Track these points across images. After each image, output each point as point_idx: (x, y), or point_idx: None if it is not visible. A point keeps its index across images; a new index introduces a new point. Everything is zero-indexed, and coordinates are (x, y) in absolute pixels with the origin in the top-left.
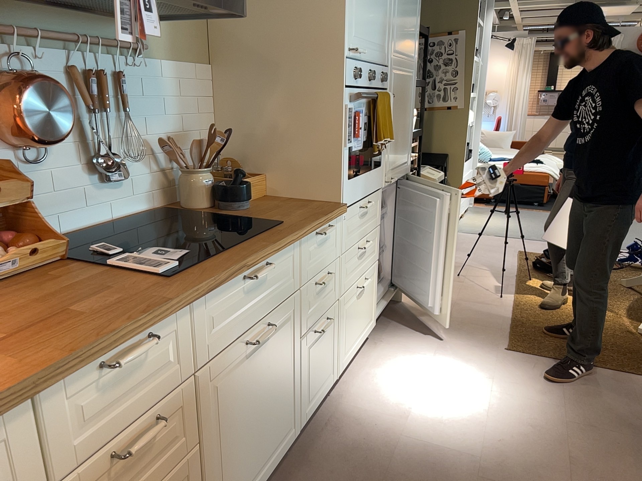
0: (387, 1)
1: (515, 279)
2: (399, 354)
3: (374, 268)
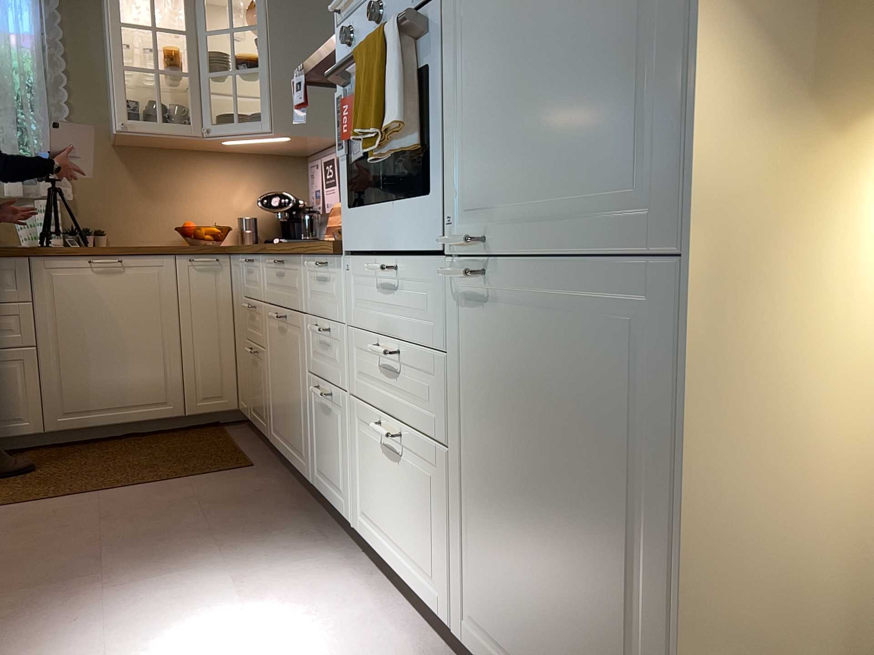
0: None
1: None
2: None
3: (435, 454)
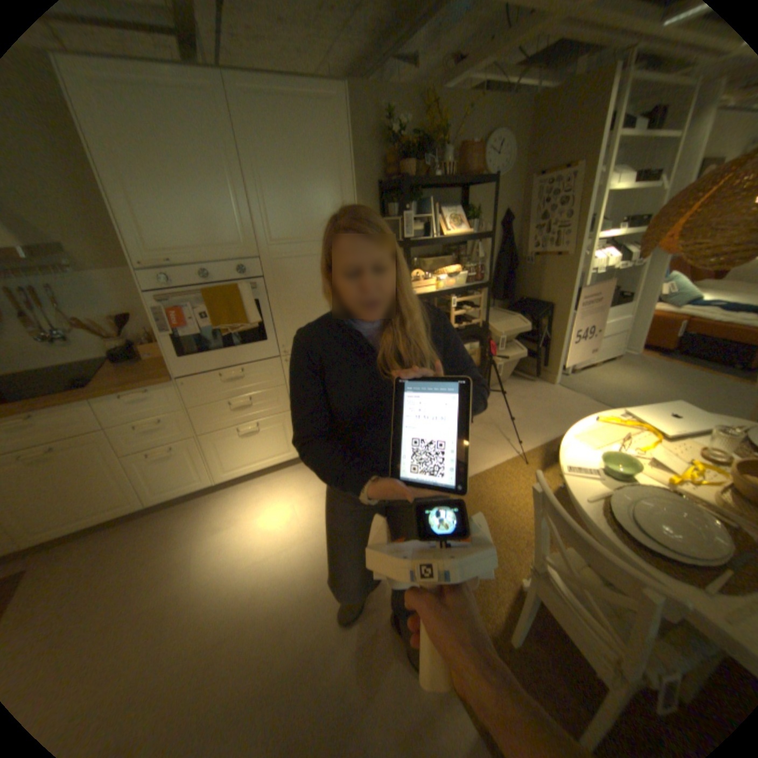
0: (229, 201)
1: (512, 459)
2: (294, 486)
3: (279, 416)
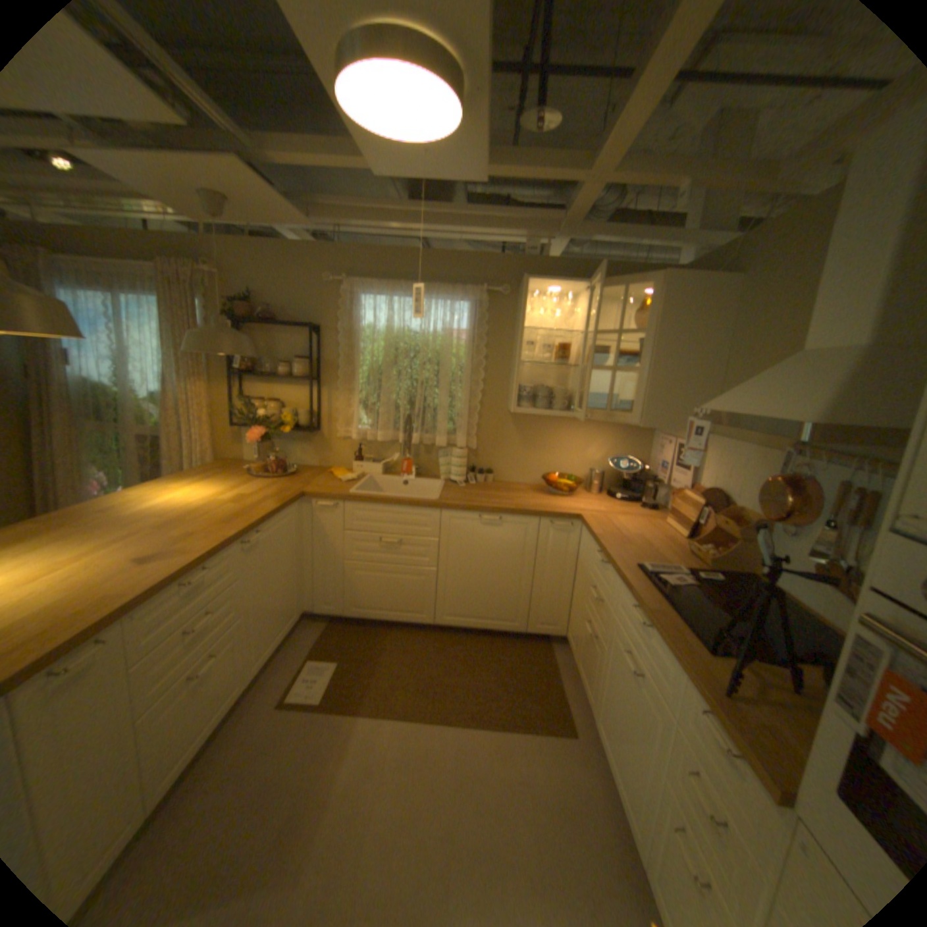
0: None
1: None
2: None
3: None
